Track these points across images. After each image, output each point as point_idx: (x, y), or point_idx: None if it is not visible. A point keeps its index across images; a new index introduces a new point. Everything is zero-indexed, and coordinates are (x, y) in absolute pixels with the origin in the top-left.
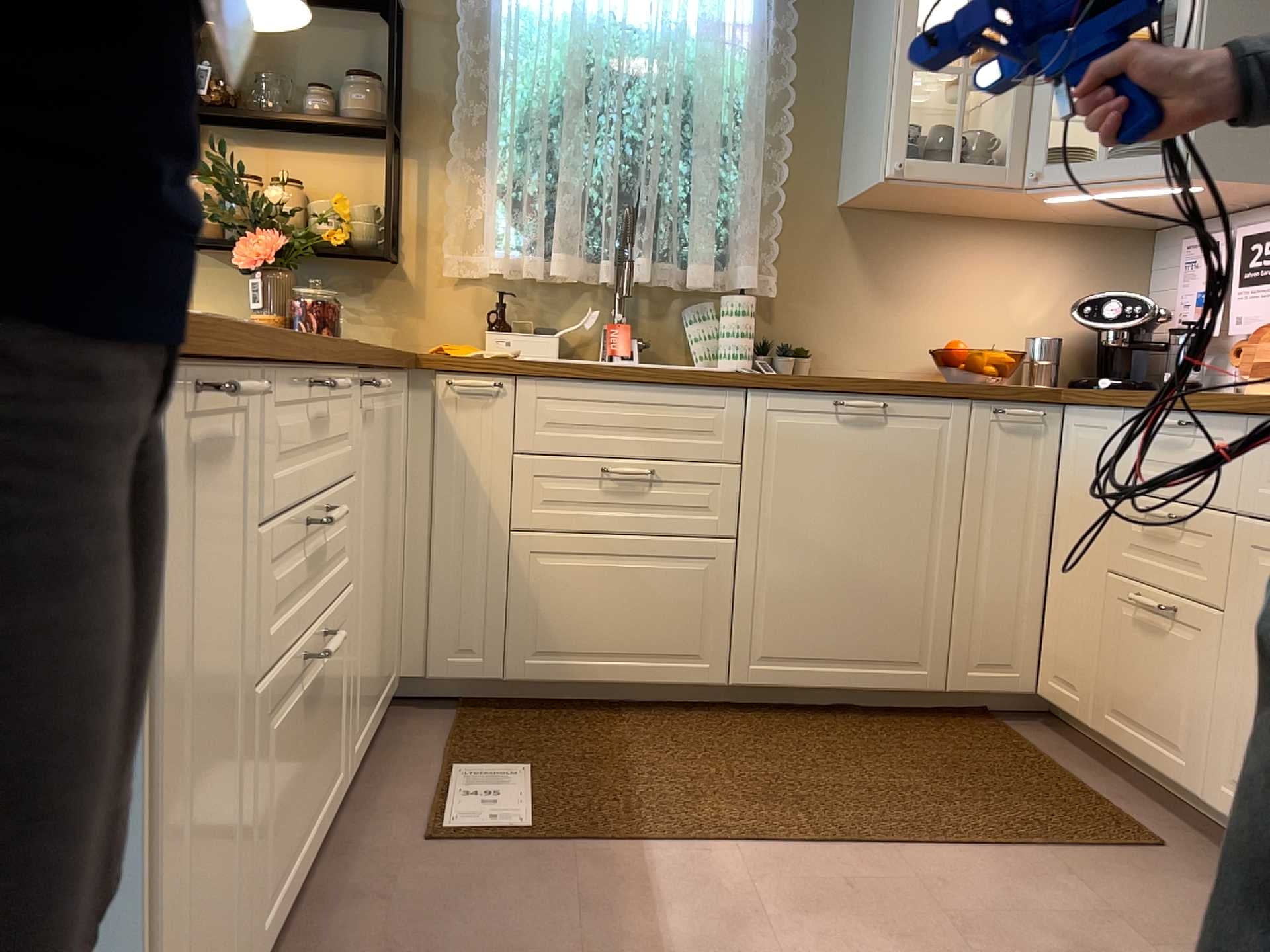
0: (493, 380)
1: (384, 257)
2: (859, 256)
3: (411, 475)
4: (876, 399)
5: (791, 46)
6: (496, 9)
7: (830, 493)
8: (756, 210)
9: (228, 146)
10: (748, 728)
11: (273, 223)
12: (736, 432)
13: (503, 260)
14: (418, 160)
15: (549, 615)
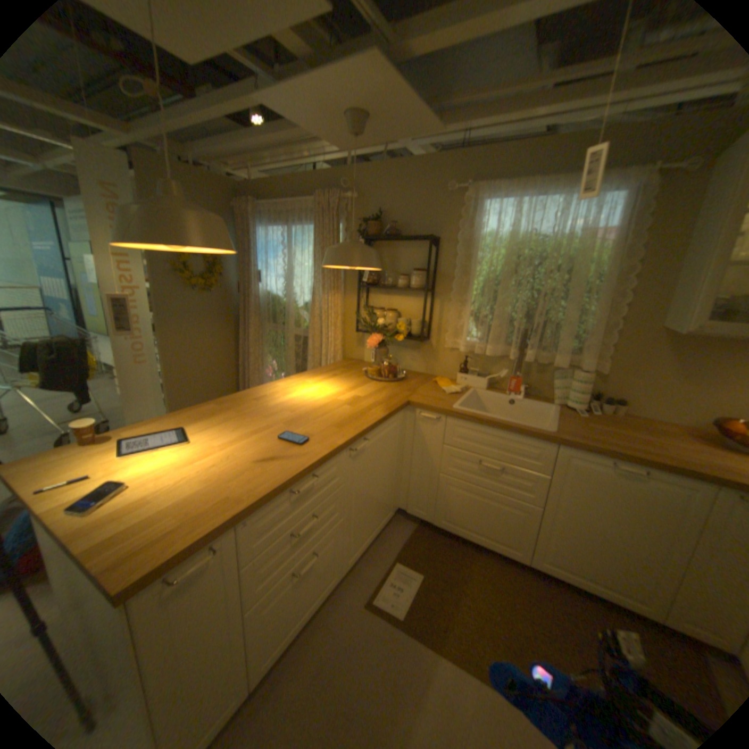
0: (439, 416)
1: (424, 337)
2: (674, 356)
3: (407, 442)
4: (644, 469)
5: (645, 238)
6: (477, 234)
7: (603, 507)
8: (602, 332)
9: (375, 295)
10: (536, 593)
11: (379, 332)
12: (551, 463)
13: (467, 346)
14: (440, 300)
15: (453, 510)
